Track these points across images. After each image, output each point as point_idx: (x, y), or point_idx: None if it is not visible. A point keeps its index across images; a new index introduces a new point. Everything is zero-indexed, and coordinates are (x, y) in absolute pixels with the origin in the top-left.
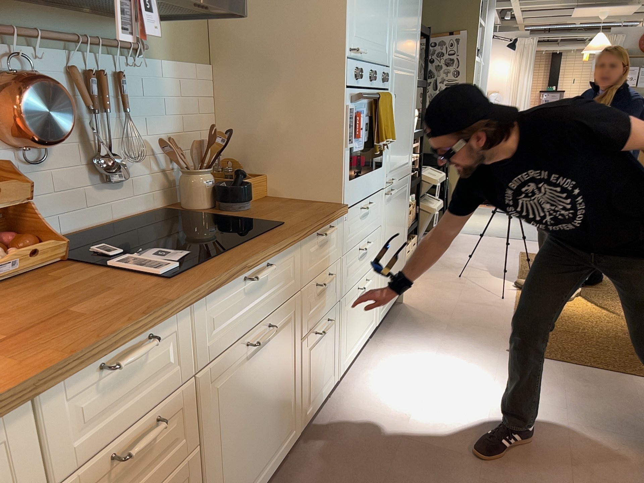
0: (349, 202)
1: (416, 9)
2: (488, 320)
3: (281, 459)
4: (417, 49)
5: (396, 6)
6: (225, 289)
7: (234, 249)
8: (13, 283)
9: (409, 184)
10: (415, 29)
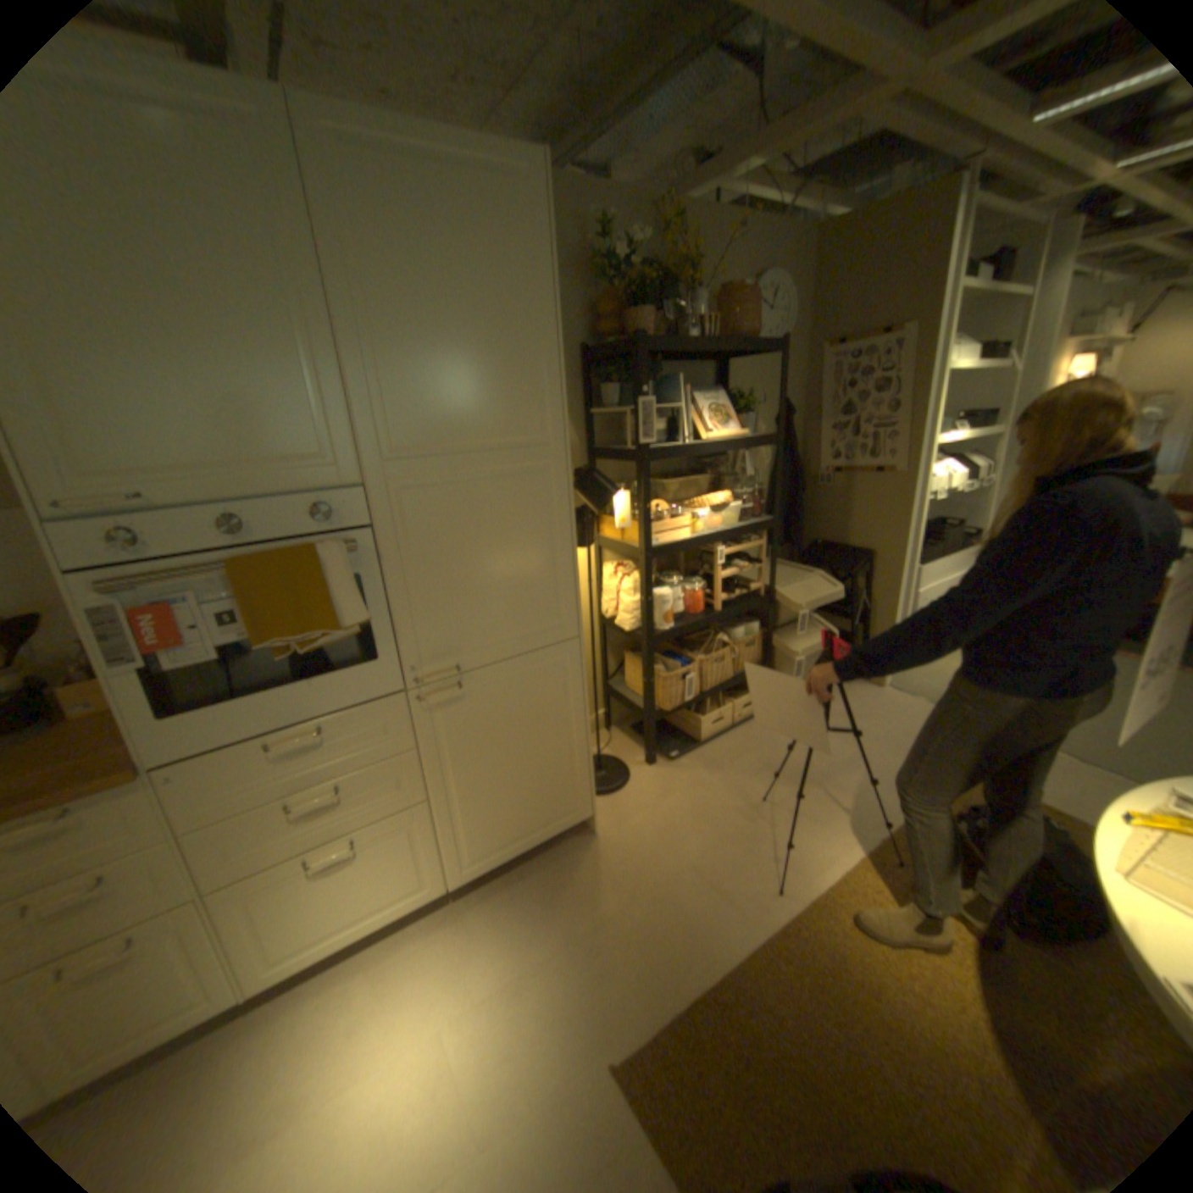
0: (168, 755)
1: (510, 343)
2: (681, 952)
3: None
4: (545, 418)
5: (350, 364)
6: None
7: None
8: None
9: (577, 656)
10: (514, 383)
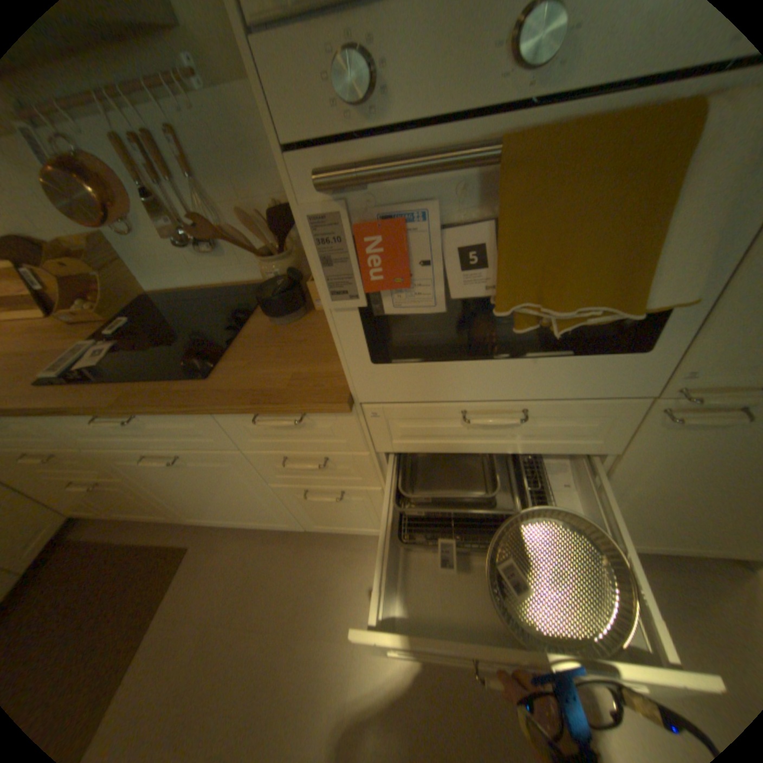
0: (379, 395)
1: None
2: None
3: (271, 529)
4: None
5: None
6: (68, 416)
7: (105, 385)
8: (70, 329)
9: None
10: None
